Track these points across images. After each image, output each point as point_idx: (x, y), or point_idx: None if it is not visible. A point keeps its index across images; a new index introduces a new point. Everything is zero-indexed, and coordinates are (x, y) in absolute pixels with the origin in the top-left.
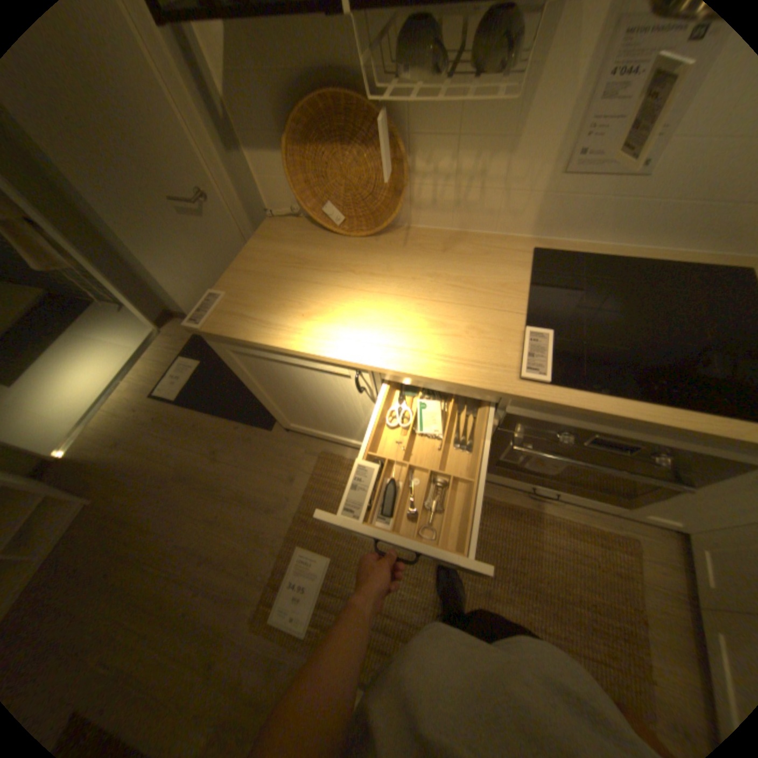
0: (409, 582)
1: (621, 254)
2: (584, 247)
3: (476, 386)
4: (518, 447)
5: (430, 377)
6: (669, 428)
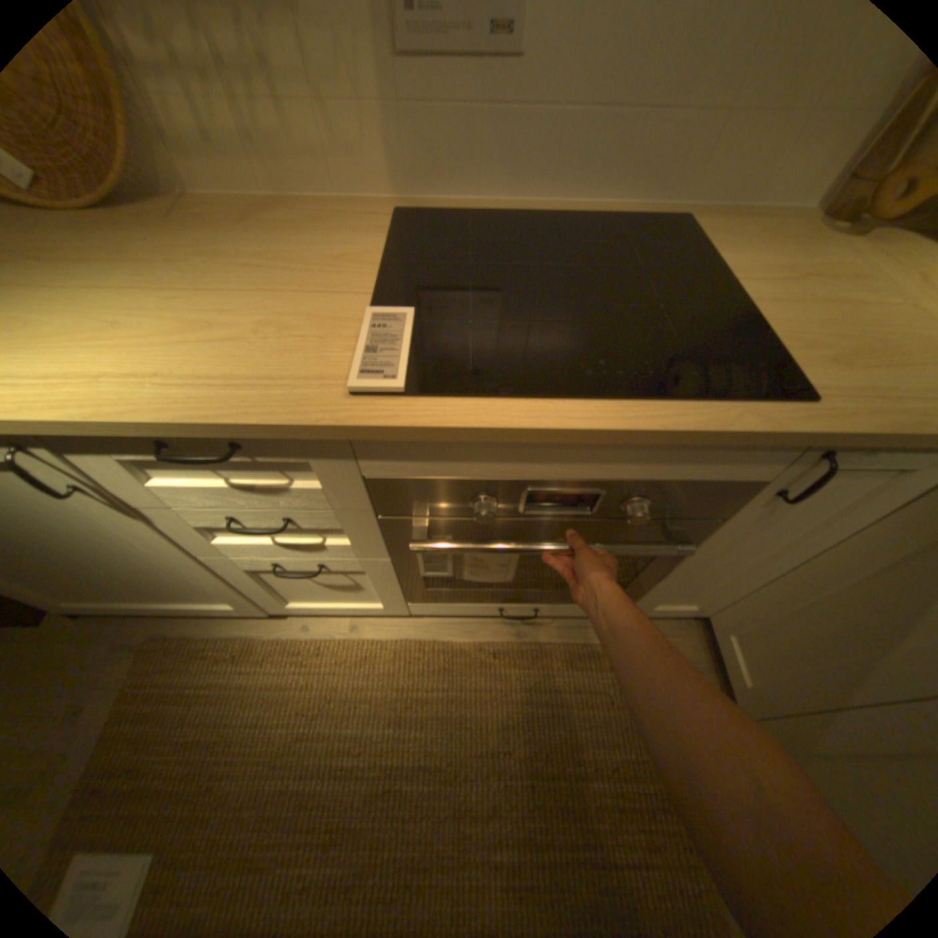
0: (316, 842)
1: (527, 217)
2: (474, 209)
3: (254, 423)
4: (418, 543)
5: (150, 421)
6: (621, 440)
